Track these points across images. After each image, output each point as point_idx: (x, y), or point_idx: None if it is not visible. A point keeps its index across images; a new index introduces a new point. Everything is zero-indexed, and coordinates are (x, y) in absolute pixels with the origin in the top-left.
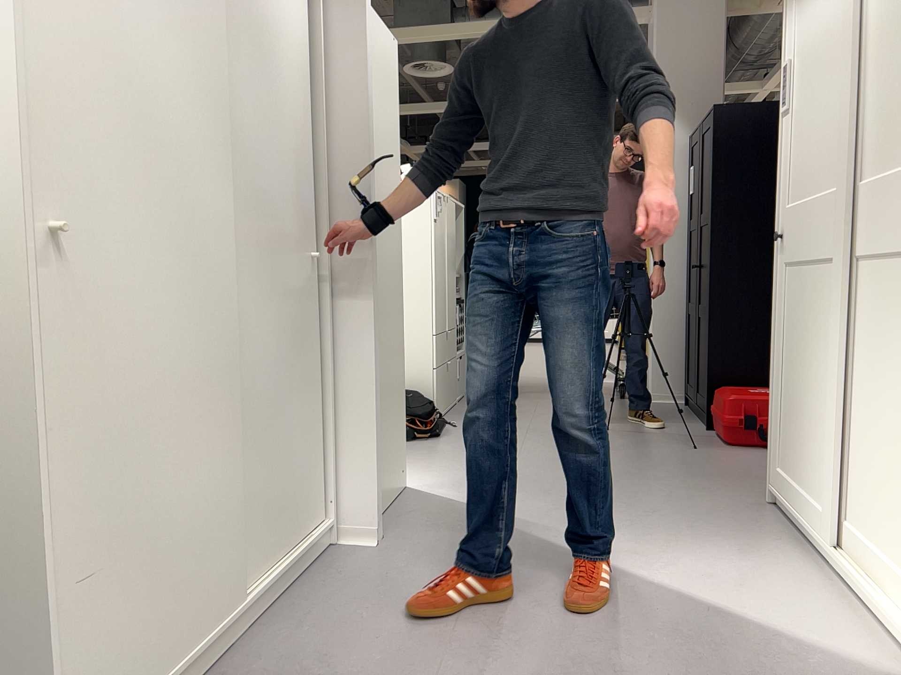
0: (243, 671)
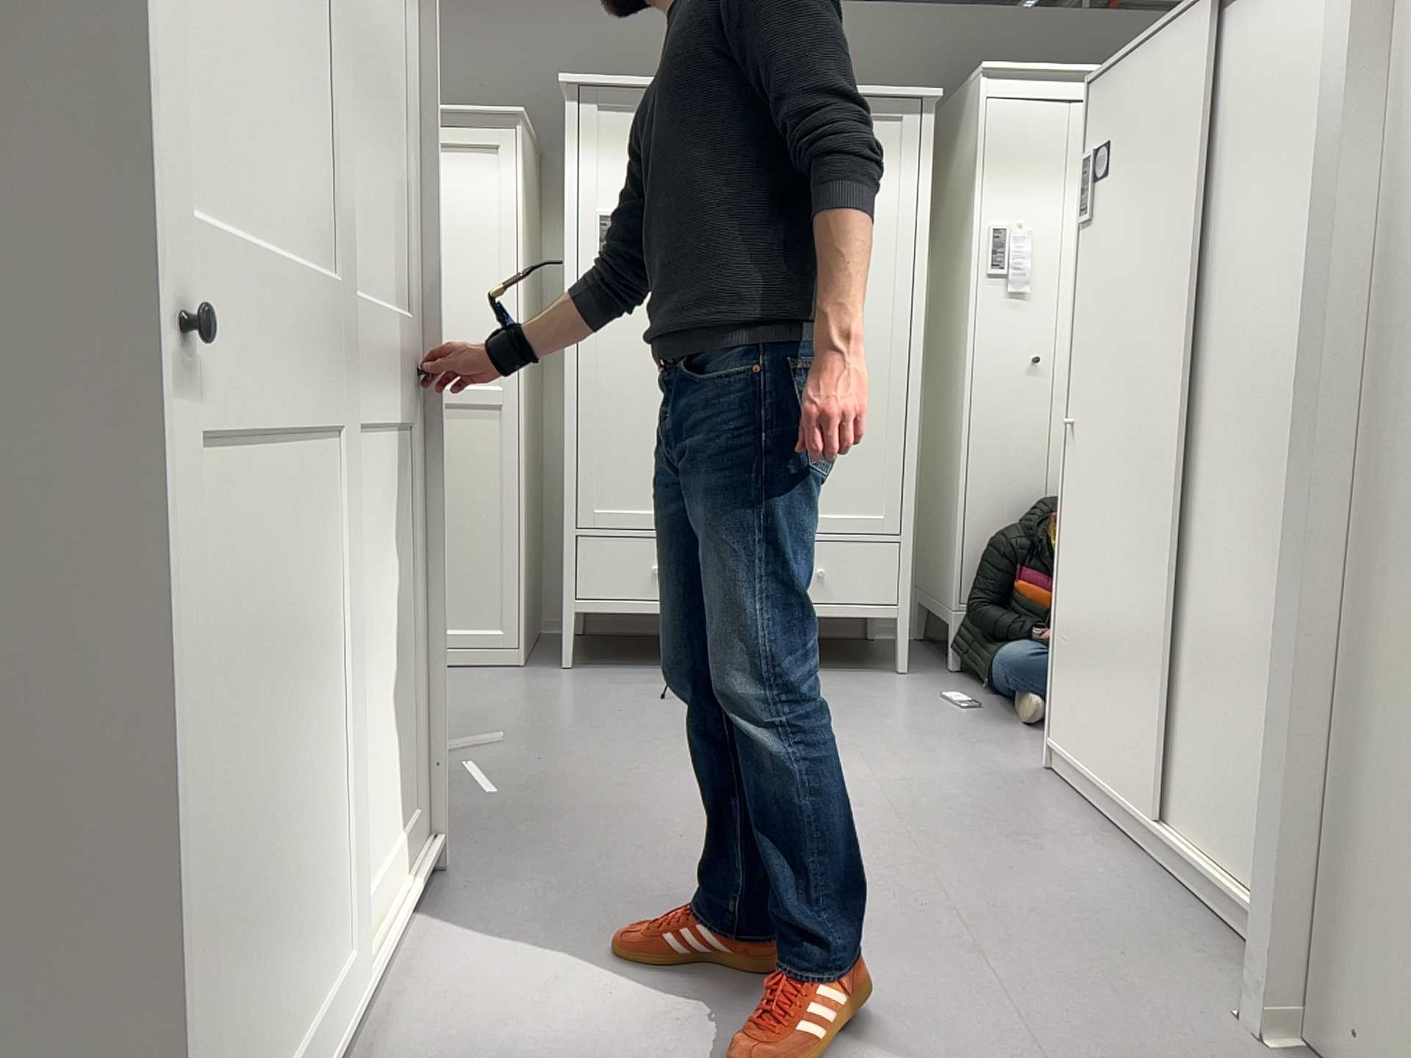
0: (1083, 828)
